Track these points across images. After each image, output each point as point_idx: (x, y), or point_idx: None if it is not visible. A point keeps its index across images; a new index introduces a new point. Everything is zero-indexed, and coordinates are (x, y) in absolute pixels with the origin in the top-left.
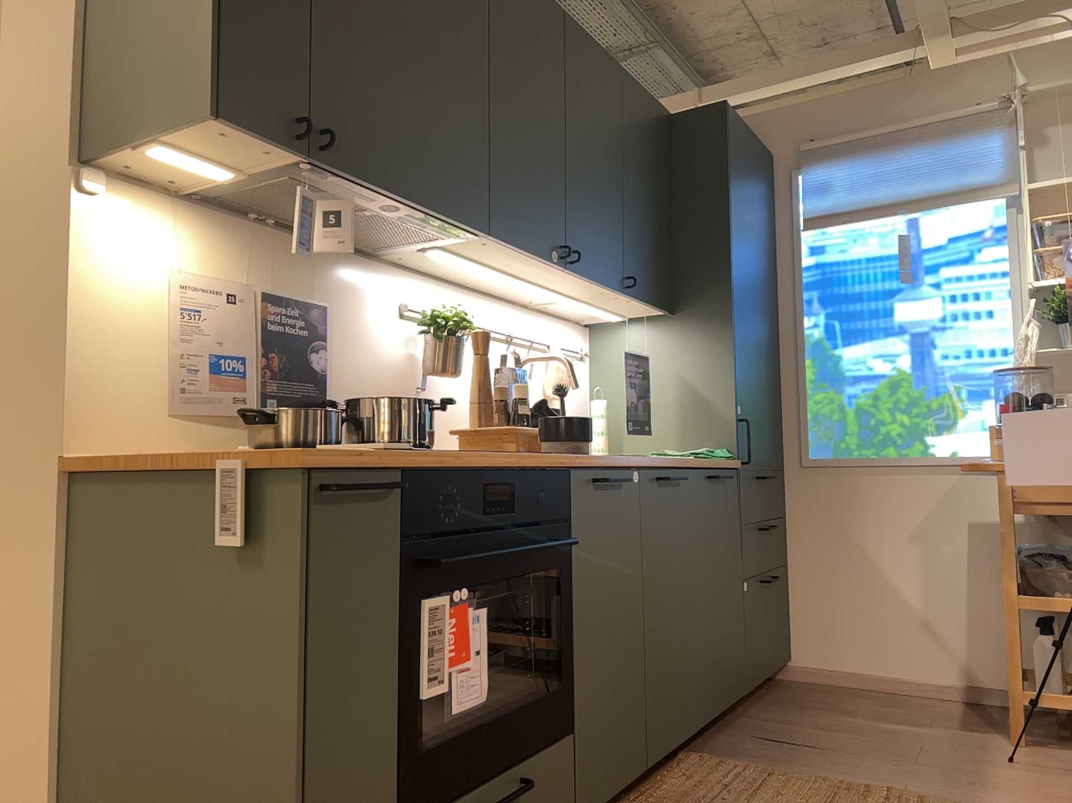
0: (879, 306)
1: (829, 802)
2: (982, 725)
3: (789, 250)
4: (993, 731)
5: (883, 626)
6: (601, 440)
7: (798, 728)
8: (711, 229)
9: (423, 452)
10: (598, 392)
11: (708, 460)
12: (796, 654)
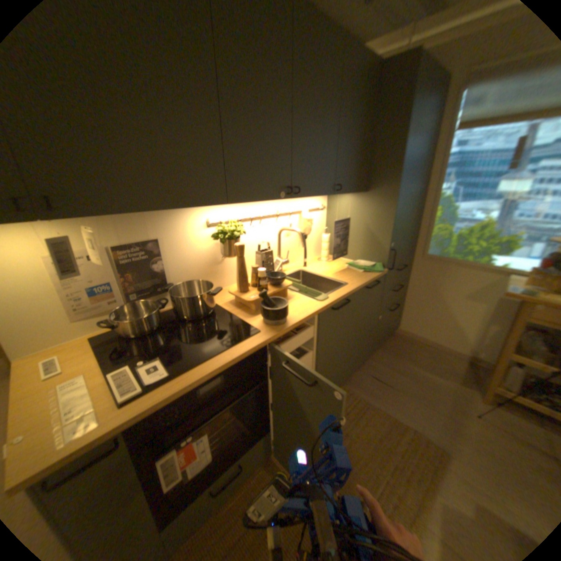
0: (490, 181)
1: (386, 436)
2: (472, 383)
3: (445, 141)
4: (476, 390)
5: (442, 326)
6: (324, 253)
7: (390, 372)
8: (394, 143)
9: (151, 394)
10: (325, 230)
11: (369, 272)
12: (401, 326)
